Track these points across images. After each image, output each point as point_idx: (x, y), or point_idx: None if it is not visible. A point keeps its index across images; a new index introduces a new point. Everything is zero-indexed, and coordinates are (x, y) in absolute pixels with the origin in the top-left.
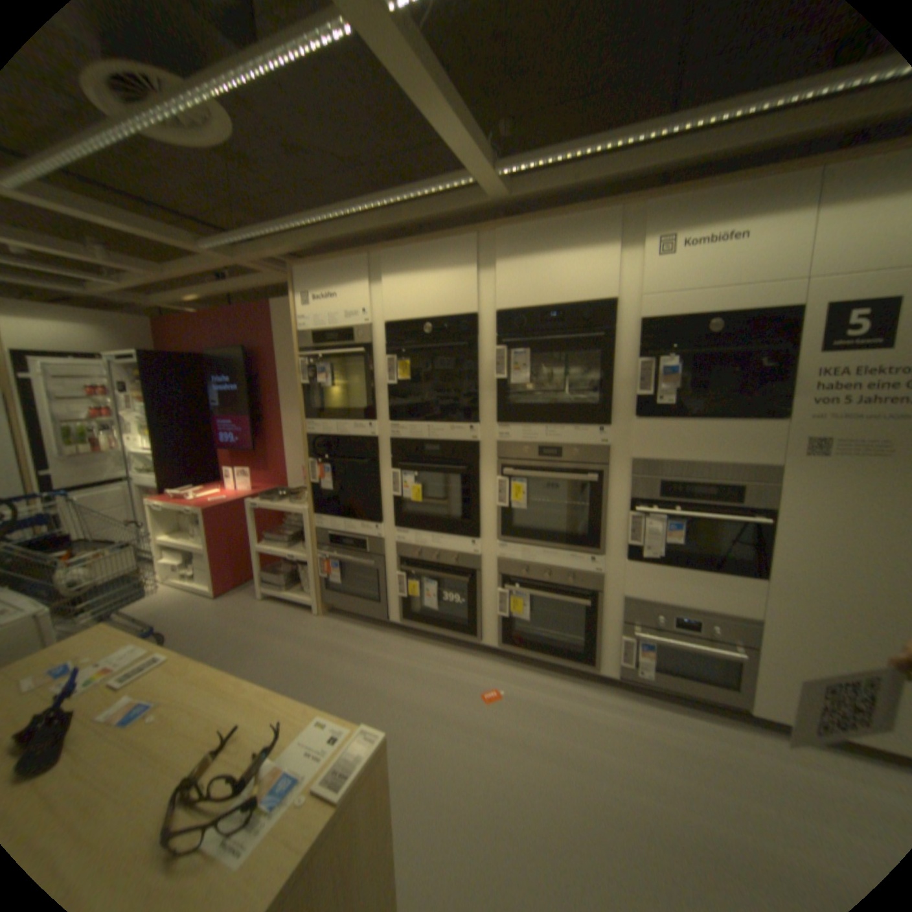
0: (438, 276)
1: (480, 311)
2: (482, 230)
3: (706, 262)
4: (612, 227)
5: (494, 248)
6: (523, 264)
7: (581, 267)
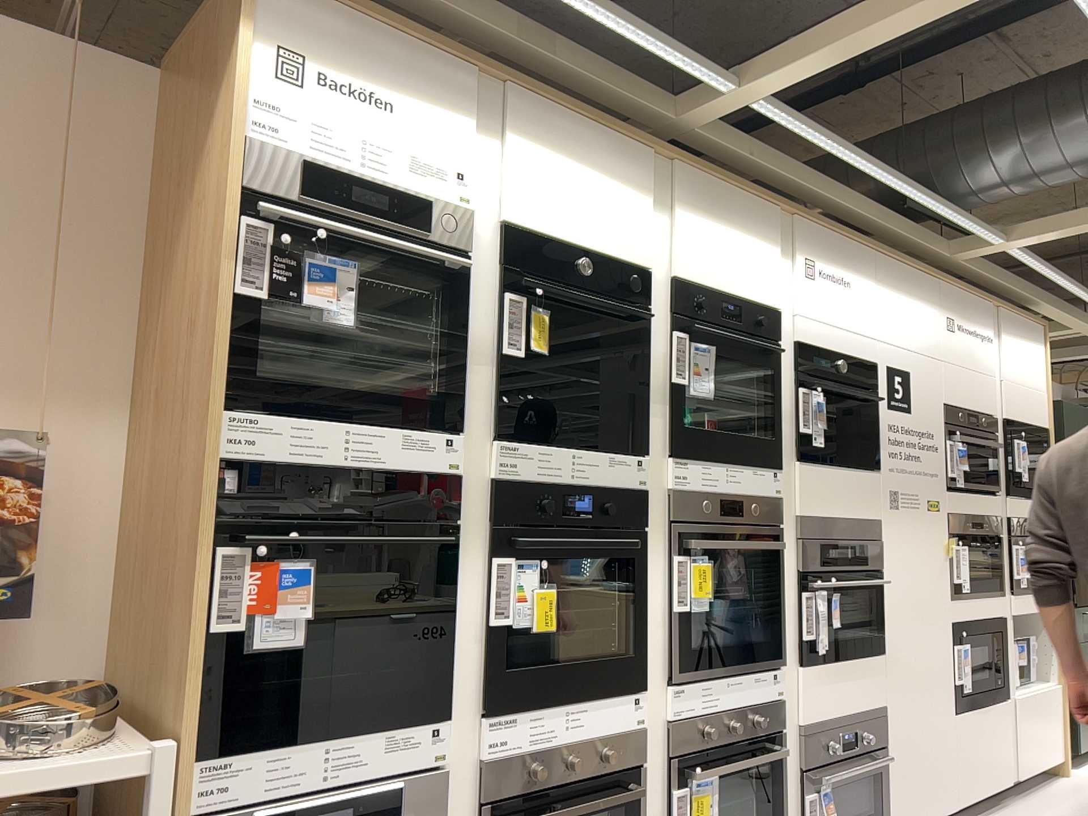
0: (603, 192)
1: (648, 271)
2: (660, 159)
3: (821, 301)
4: (766, 231)
5: (668, 191)
6: (699, 230)
7: (746, 261)
